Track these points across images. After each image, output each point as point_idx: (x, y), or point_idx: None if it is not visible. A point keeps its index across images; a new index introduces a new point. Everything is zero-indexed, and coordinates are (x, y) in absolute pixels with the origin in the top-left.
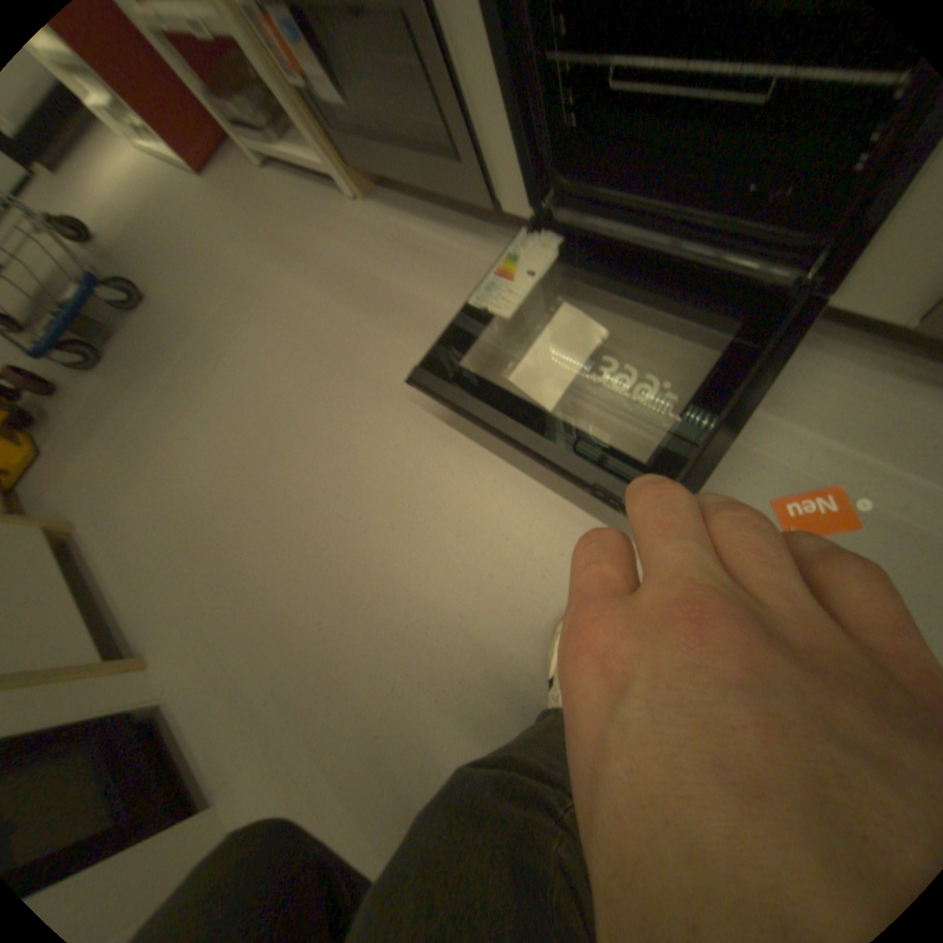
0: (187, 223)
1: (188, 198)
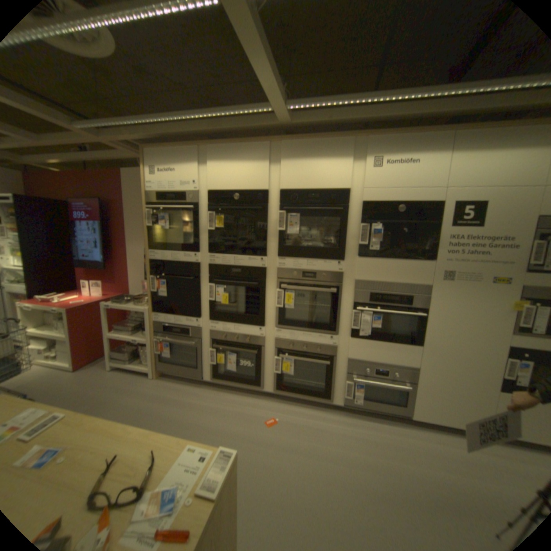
0: (68, 386)
1: (68, 379)
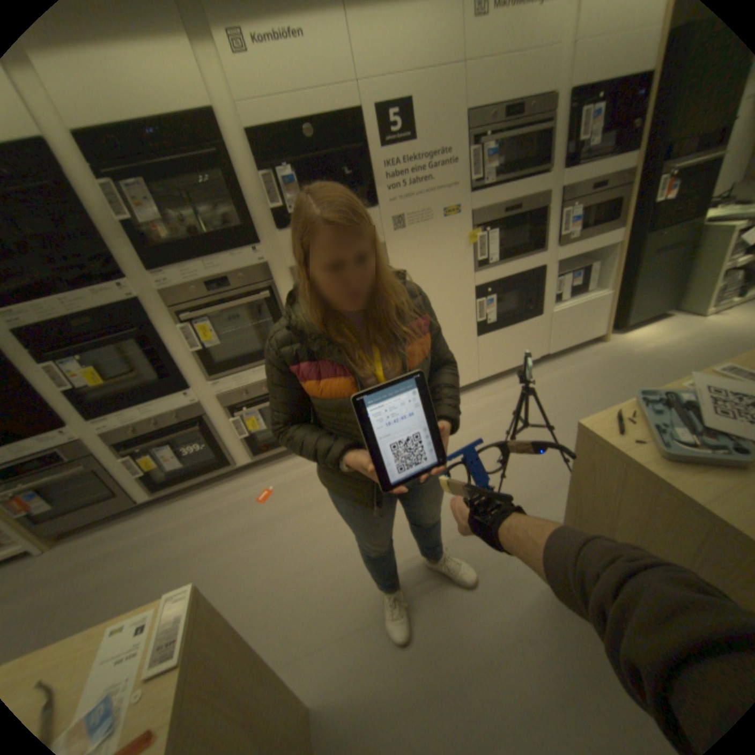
0: None
1: None
